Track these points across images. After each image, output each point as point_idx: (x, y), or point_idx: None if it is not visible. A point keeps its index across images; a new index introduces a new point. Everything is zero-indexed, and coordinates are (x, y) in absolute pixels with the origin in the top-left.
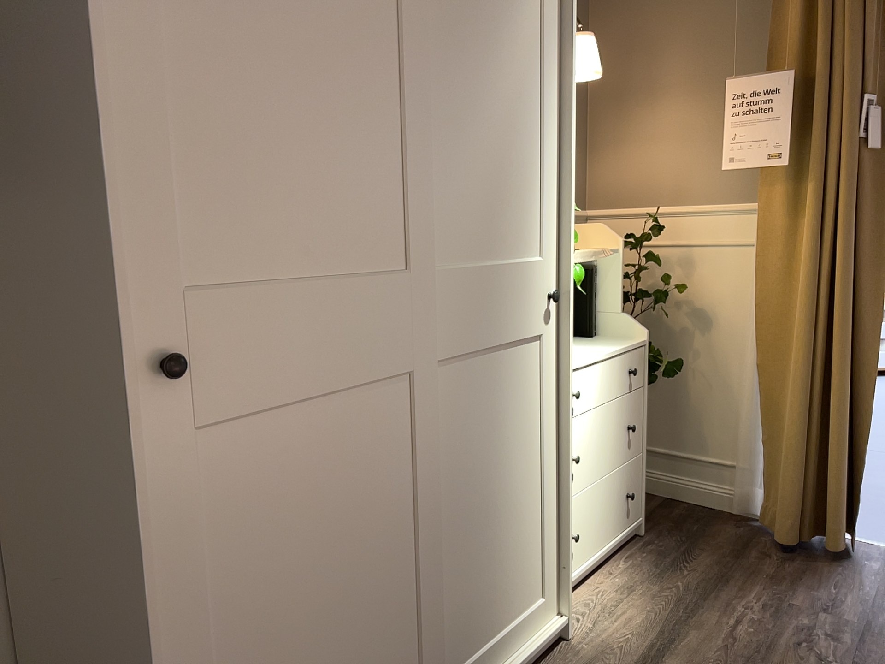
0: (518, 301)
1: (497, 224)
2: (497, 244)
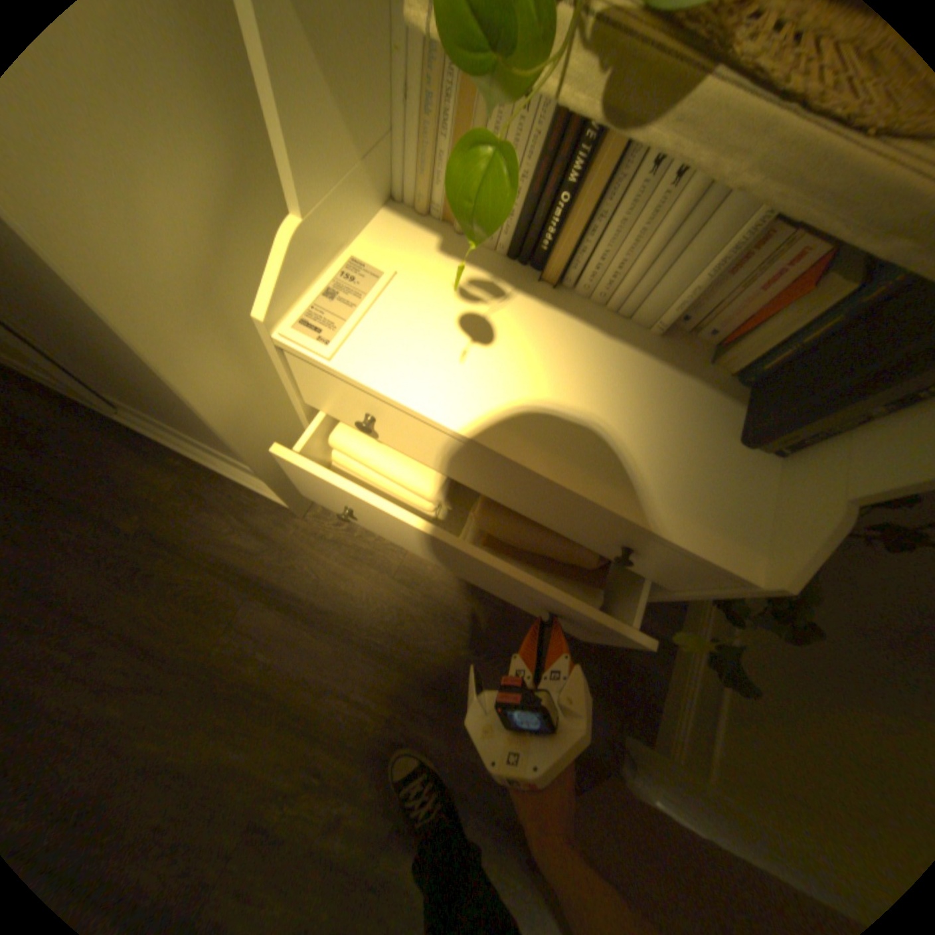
0: None
1: None
2: None
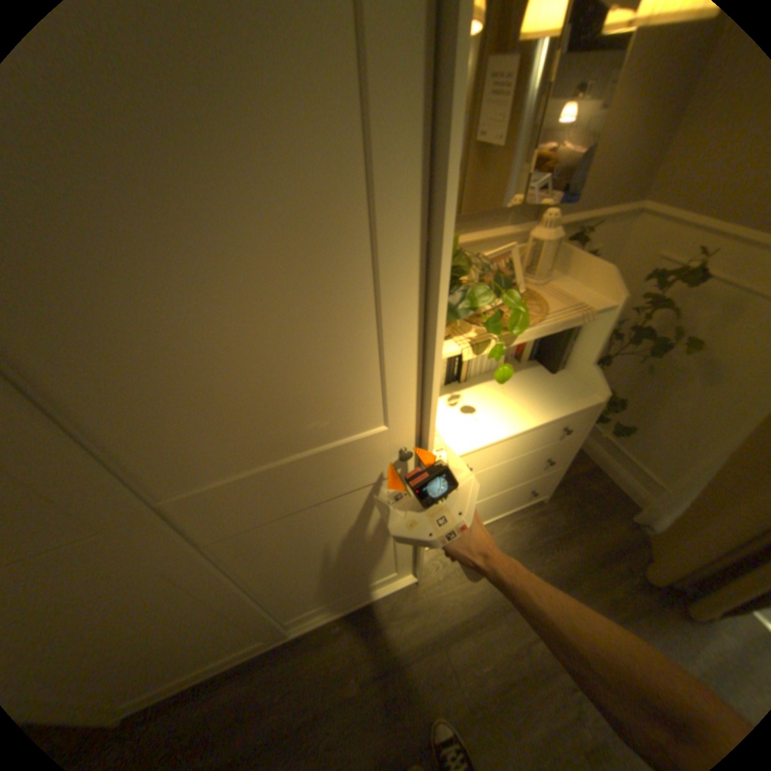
0: (346, 470)
1: (286, 421)
2: (293, 438)
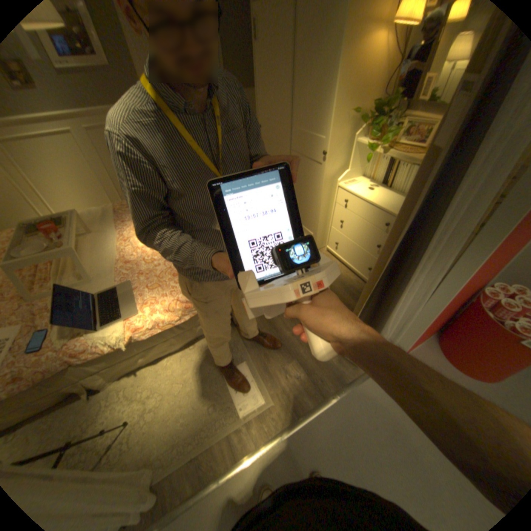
0: (315, 147)
1: (312, 118)
2: (311, 125)
